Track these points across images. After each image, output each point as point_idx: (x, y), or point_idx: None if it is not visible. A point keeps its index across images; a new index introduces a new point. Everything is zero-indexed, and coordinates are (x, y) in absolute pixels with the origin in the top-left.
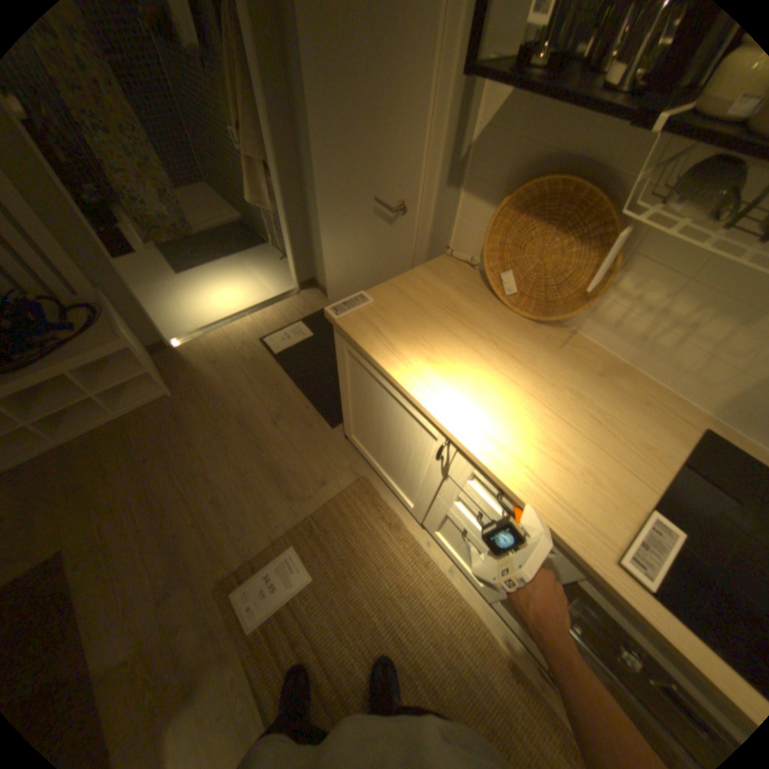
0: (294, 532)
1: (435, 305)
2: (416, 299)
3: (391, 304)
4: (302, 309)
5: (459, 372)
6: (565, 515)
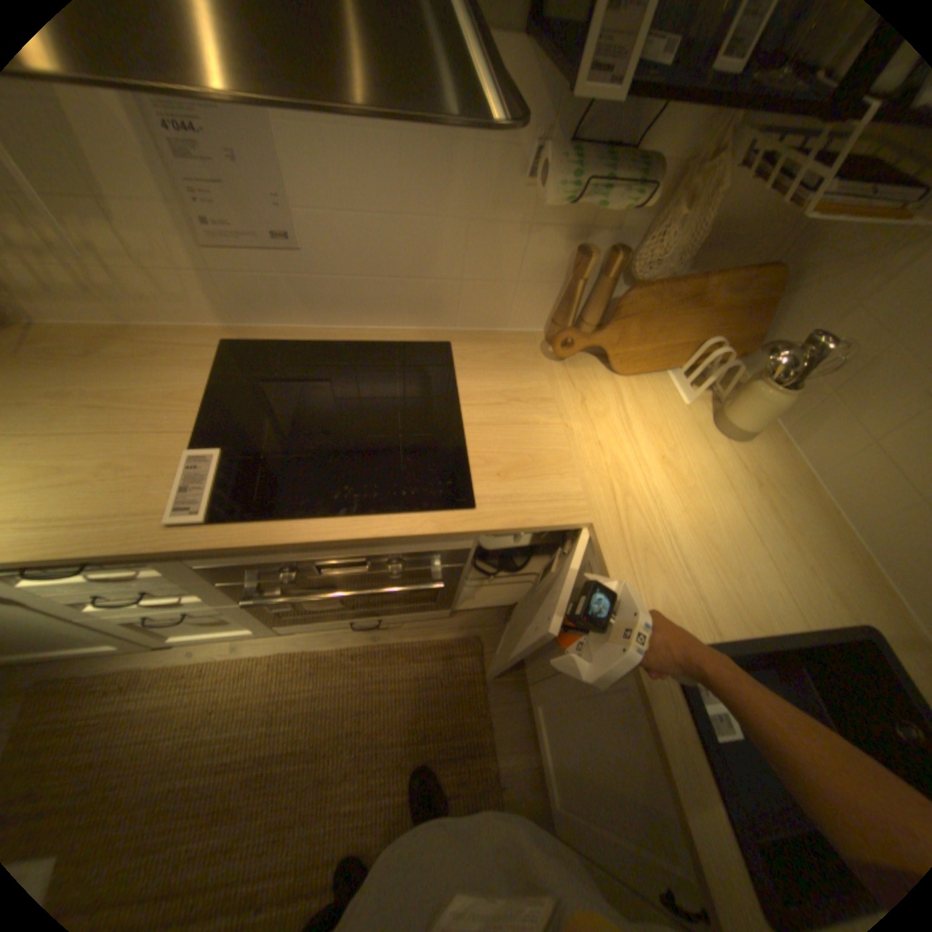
0: None
1: None
2: None
3: None
4: None
5: None
6: (84, 533)
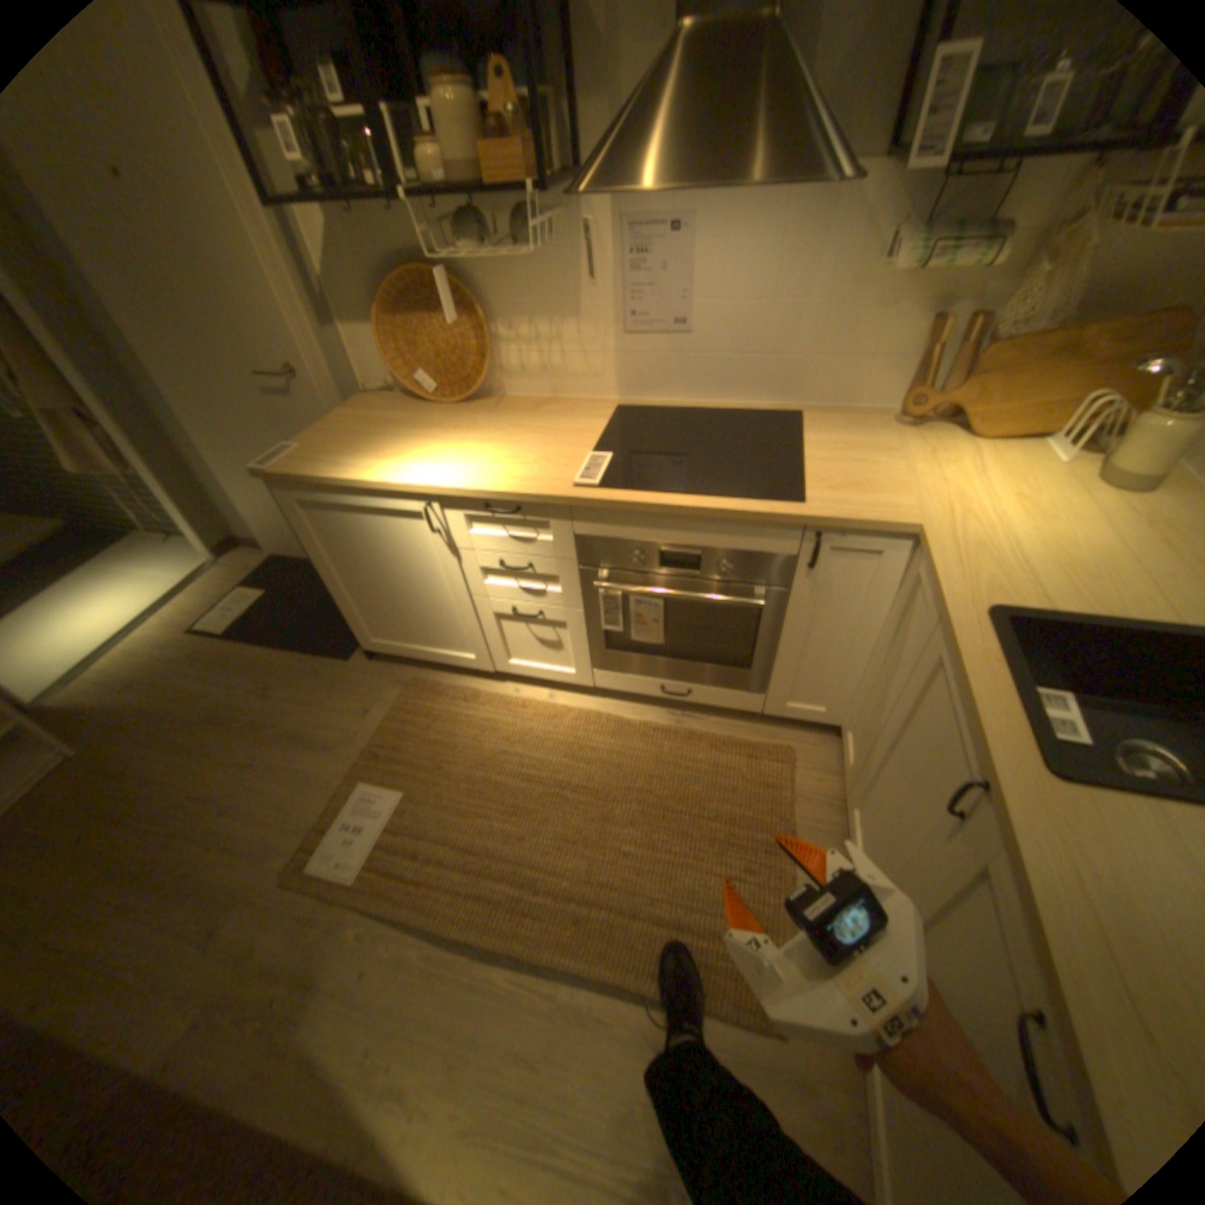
0: (354, 769)
1: (367, 426)
2: (345, 429)
3: (320, 441)
4: (233, 574)
5: (410, 452)
6: (528, 483)
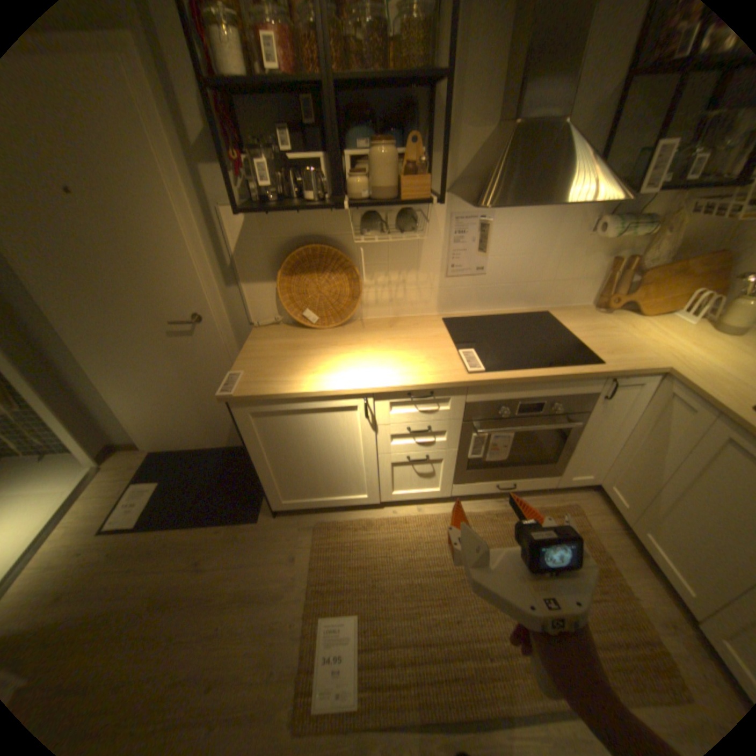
0: (308, 608)
1: (282, 350)
2: (268, 354)
3: (256, 366)
4: (120, 475)
5: (334, 365)
6: (437, 375)
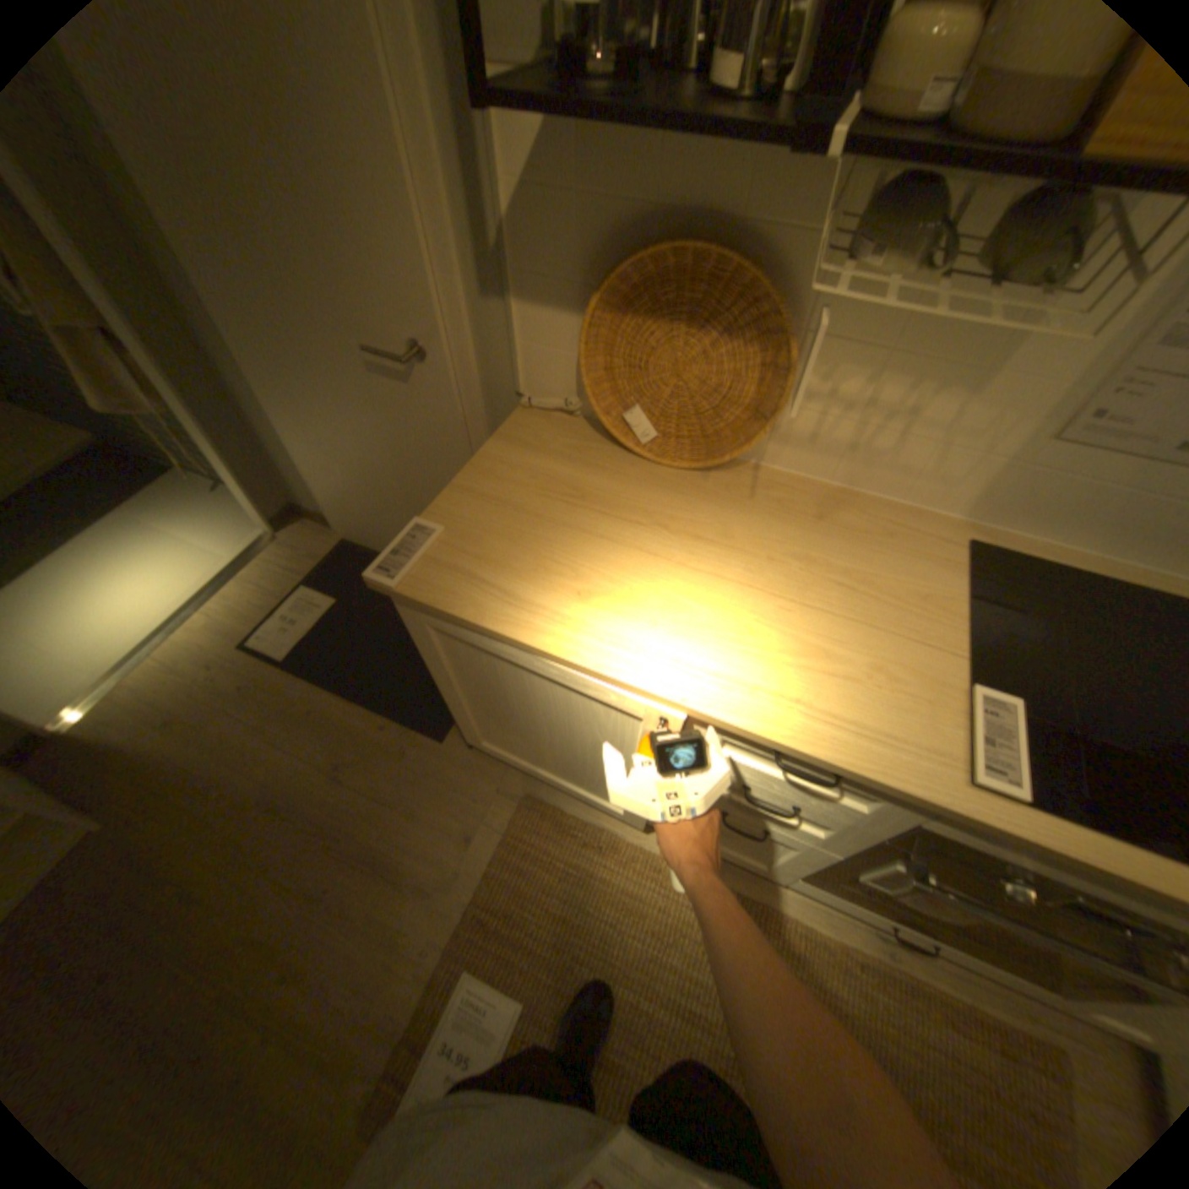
0: (455, 947)
1: (544, 499)
2: (510, 499)
3: (472, 523)
4: (293, 564)
5: (633, 595)
6: (879, 751)
